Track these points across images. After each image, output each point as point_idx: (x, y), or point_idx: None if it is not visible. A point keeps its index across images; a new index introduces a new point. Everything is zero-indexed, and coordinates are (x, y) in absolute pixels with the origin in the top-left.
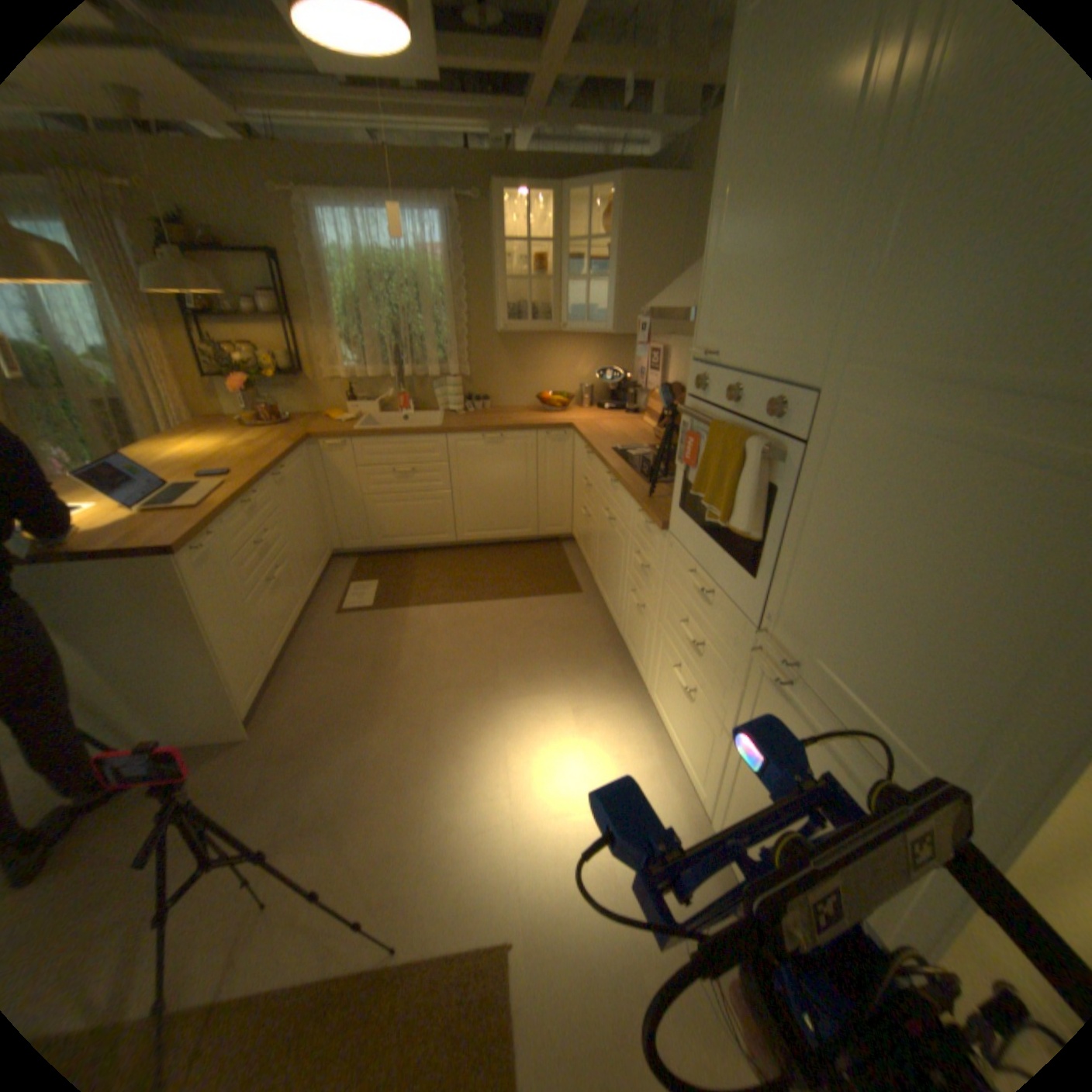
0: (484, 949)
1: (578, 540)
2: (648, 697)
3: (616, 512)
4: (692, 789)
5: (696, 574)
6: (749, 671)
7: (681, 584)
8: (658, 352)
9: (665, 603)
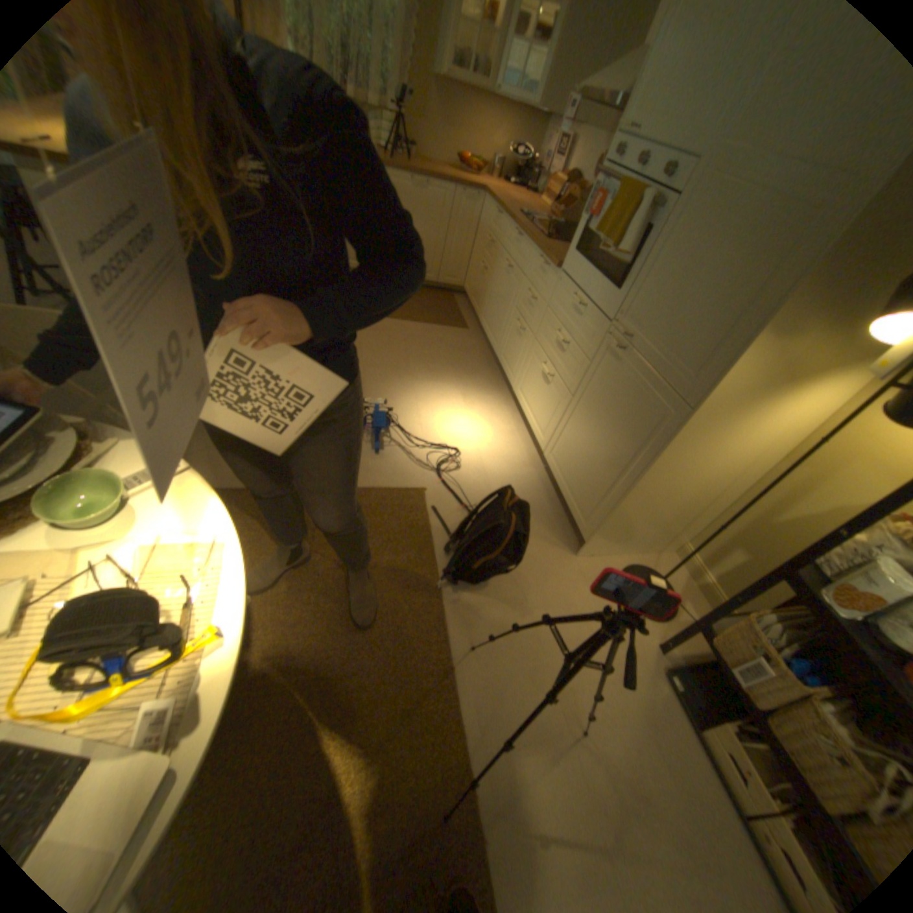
0: (412, 488)
1: (470, 290)
2: (513, 392)
3: (516, 261)
4: (535, 437)
5: (576, 295)
6: (598, 349)
7: (562, 305)
8: (567, 138)
9: (544, 322)
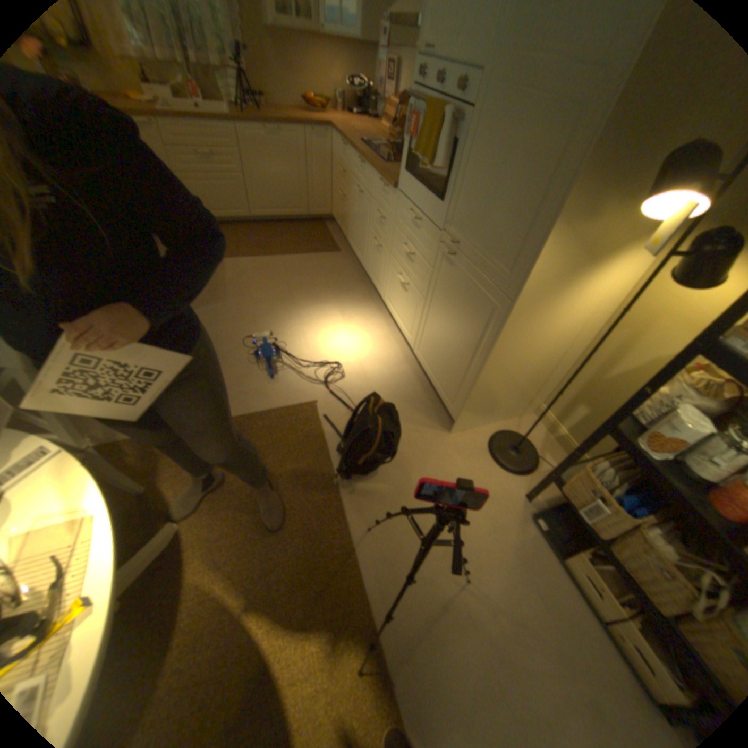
0: (306, 403)
1: (337, 217)
2: (383, 301)
3: (364, 186)
4: (405, 338)
5: (412, 211)
6: (436, 257)
7: (404, 221)
8: (393, 63)
9: (394, 238)
